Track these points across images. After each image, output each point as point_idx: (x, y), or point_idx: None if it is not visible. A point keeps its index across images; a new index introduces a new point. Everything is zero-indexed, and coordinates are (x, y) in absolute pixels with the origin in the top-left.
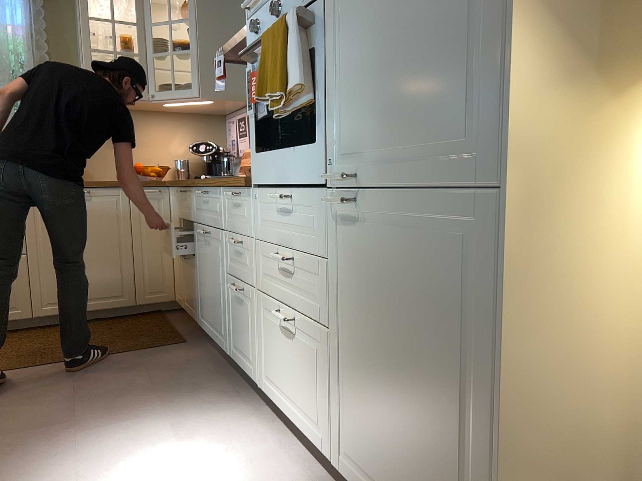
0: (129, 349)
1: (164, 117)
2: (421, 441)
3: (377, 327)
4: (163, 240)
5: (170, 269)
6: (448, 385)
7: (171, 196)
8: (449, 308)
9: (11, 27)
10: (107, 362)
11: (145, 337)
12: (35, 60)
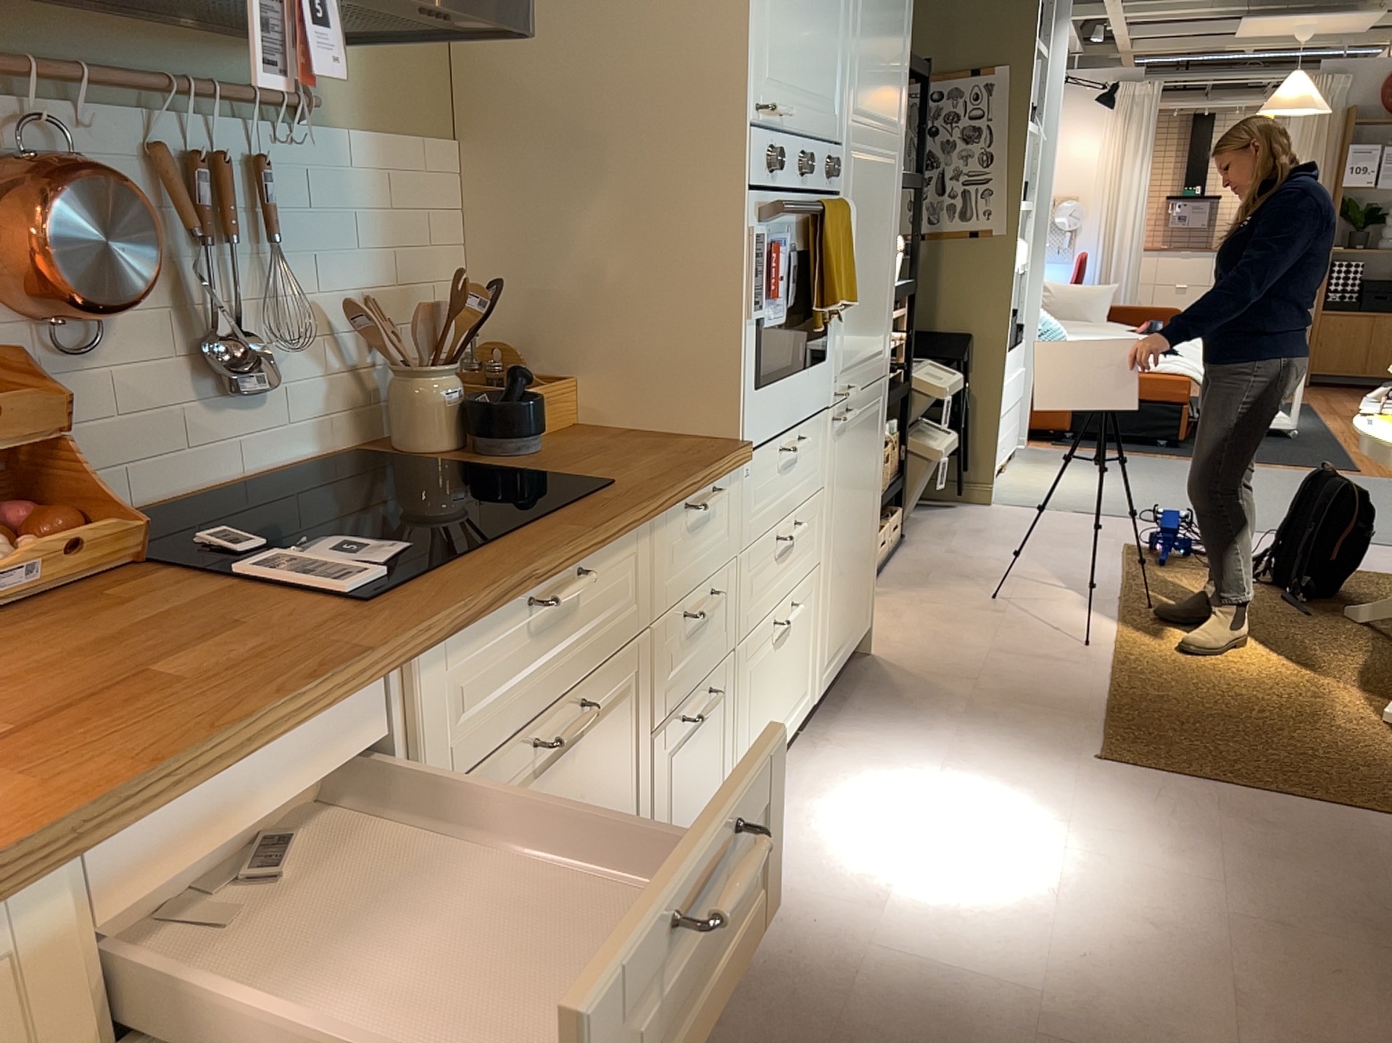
0: None
1: None
2: (859, 563)
3: (848, 511)
4: None
5: None
6: (869, 507)
7: None
8: (872, 457)
9: None
10: None
11: None
12: None
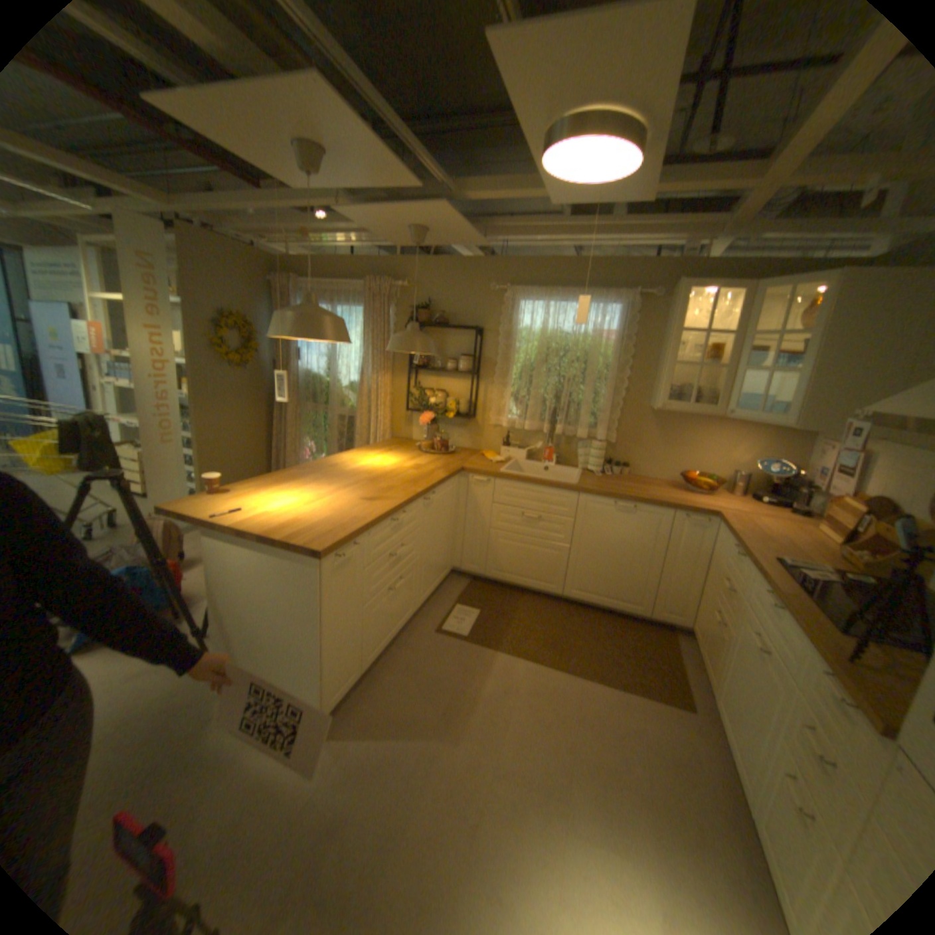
0: (635, 690)
1: (735, 423)
2: None
3: None
4: (697, 569)
5: (697, 598)
6: None
7: (722, 532)
8: None
9: (605, 333)
10: (611, 701)
11: (653, 674)
12: (618, 362)
